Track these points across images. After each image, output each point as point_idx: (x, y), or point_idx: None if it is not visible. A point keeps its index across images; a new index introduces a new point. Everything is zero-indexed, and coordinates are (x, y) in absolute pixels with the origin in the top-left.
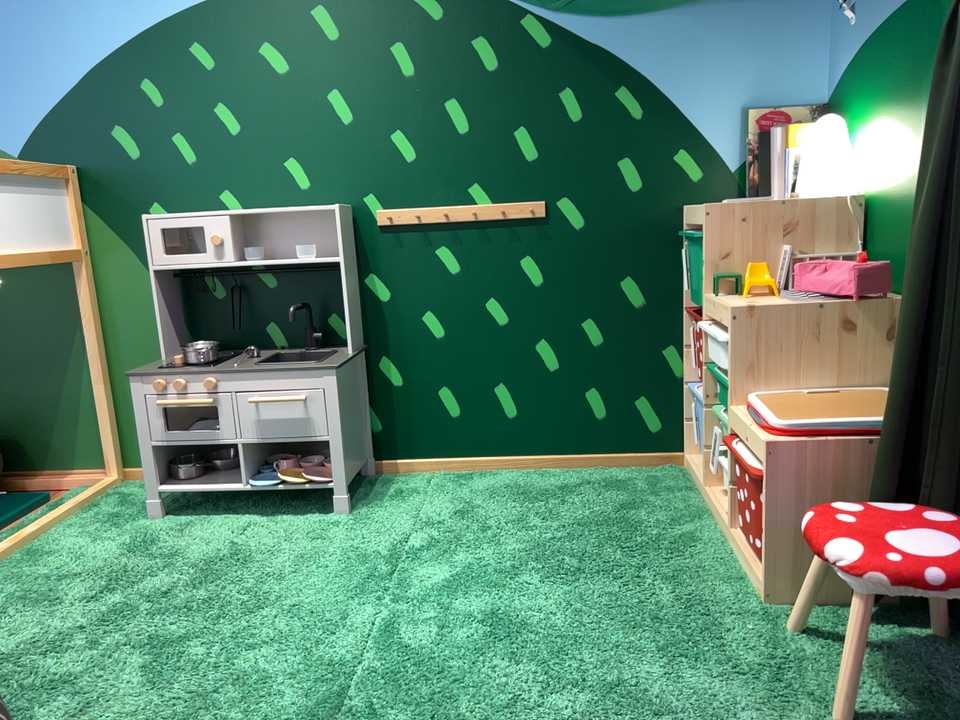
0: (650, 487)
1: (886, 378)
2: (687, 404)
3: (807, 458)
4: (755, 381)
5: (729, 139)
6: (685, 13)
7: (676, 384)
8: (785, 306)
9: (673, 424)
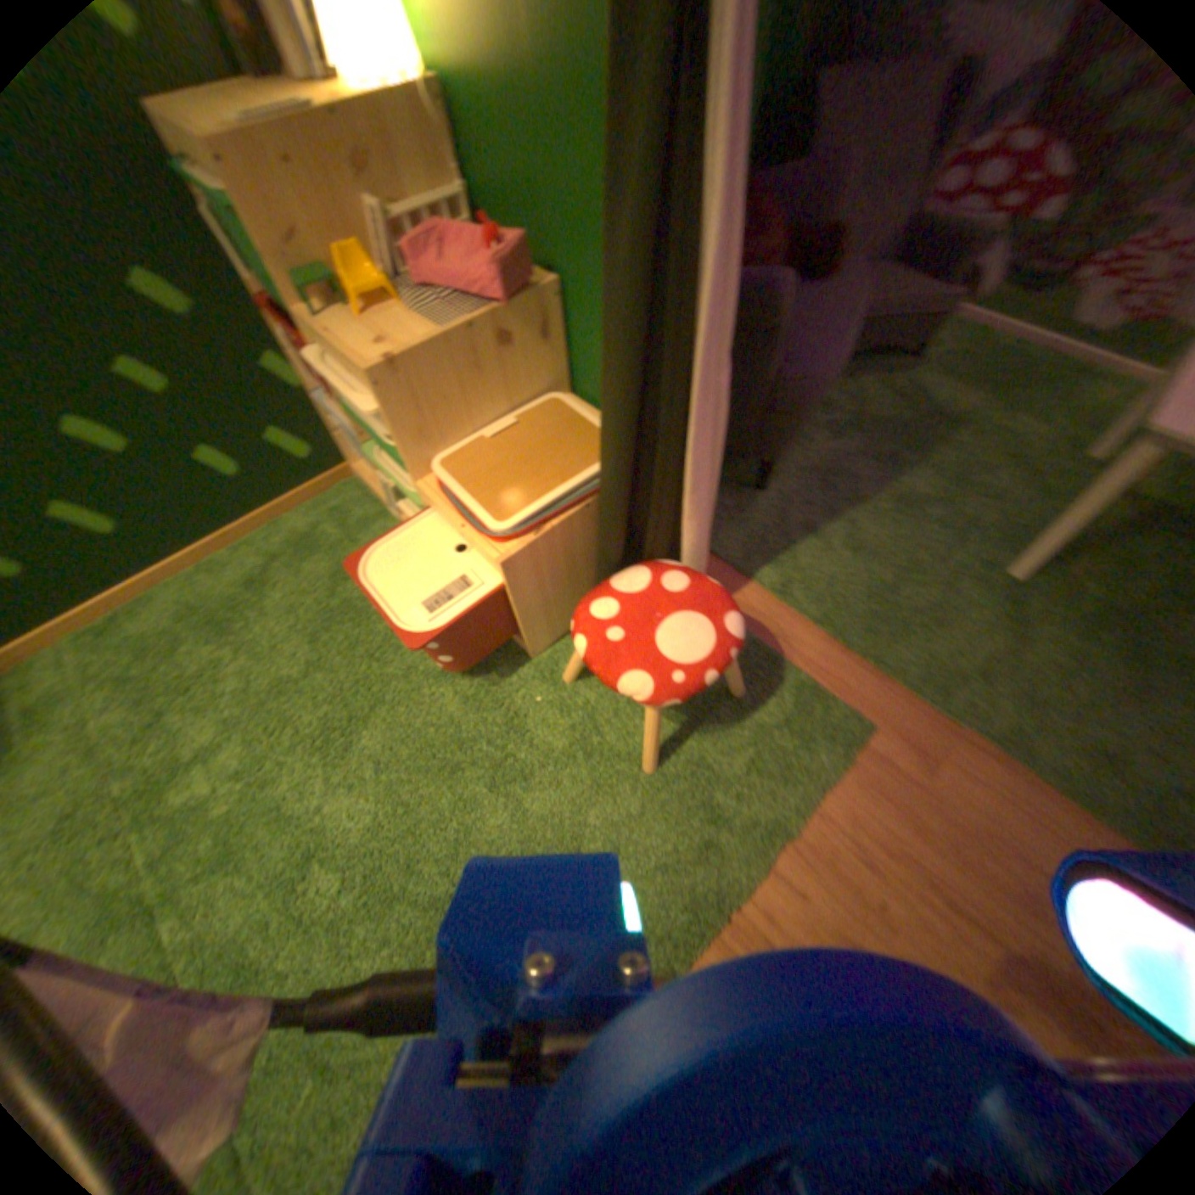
0: (337, 527)
1: (545, 377)
2: (324, 418)
3: (534, 549)
4: (425, 442)
5: None
6: None
7: (295, 394)
8: (424, 337)
9: (317, 437)
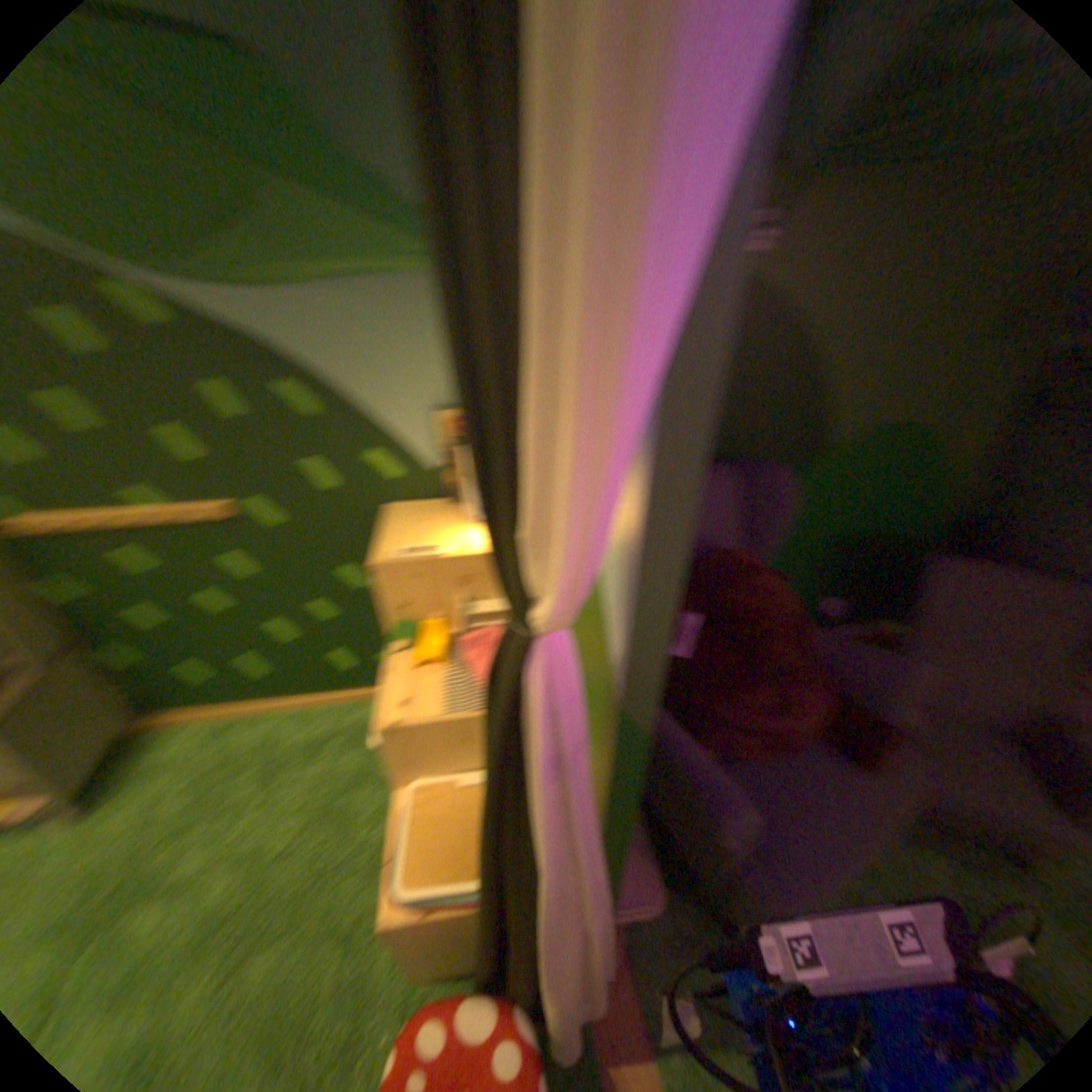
0: None
1: None
2: None
3: (419, 937)
4: (410, 778)
5: (422, 440)
6: (338, 289)
7: None
8: (428, 727)
9: None
